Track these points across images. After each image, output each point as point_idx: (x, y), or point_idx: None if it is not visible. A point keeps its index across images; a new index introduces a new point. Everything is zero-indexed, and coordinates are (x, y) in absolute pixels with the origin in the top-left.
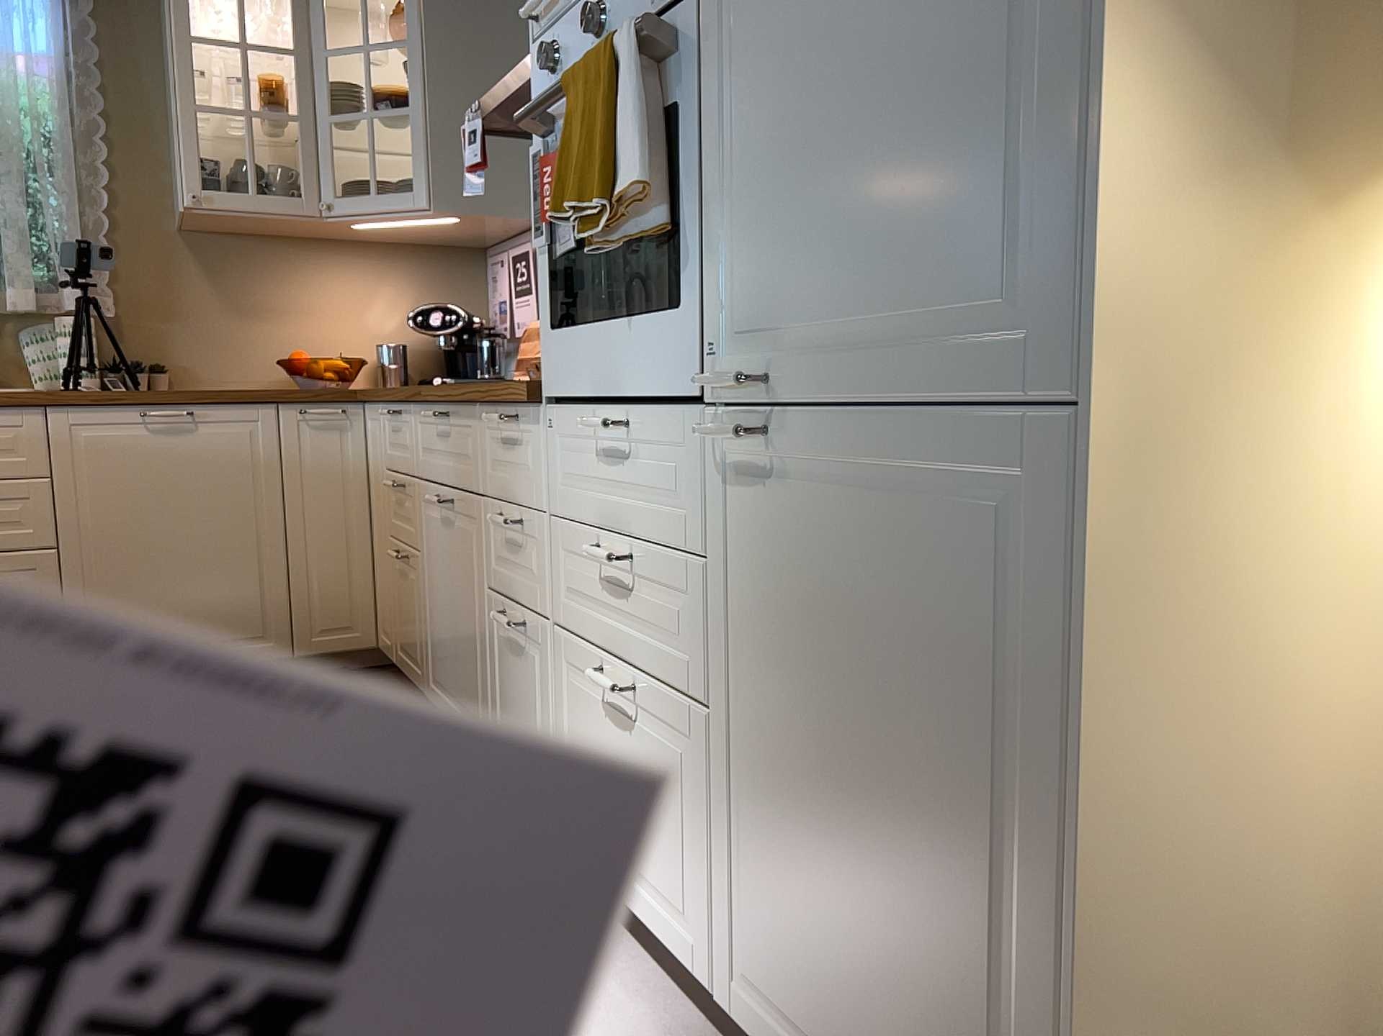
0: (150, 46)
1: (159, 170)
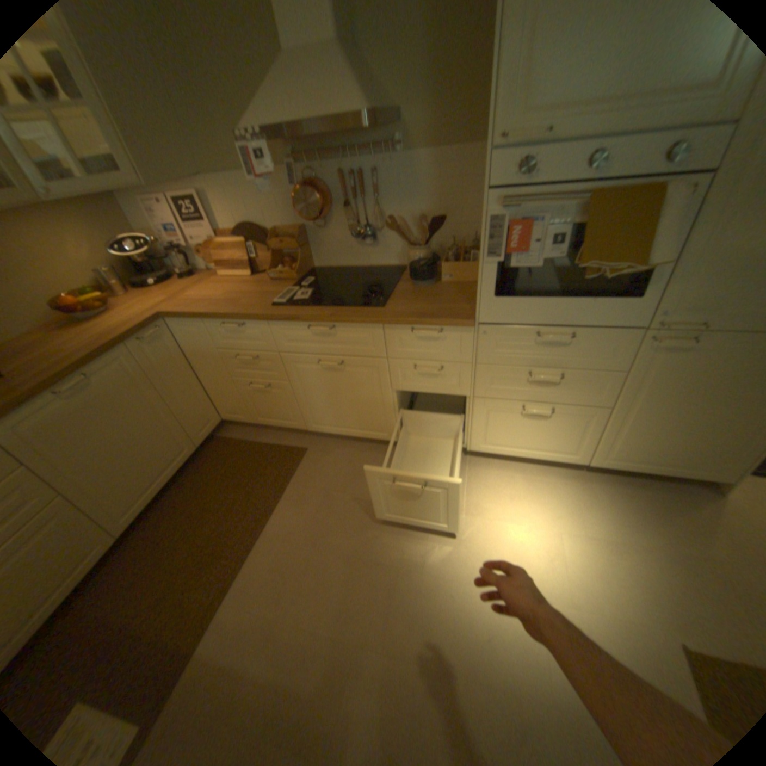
0: None
1: None
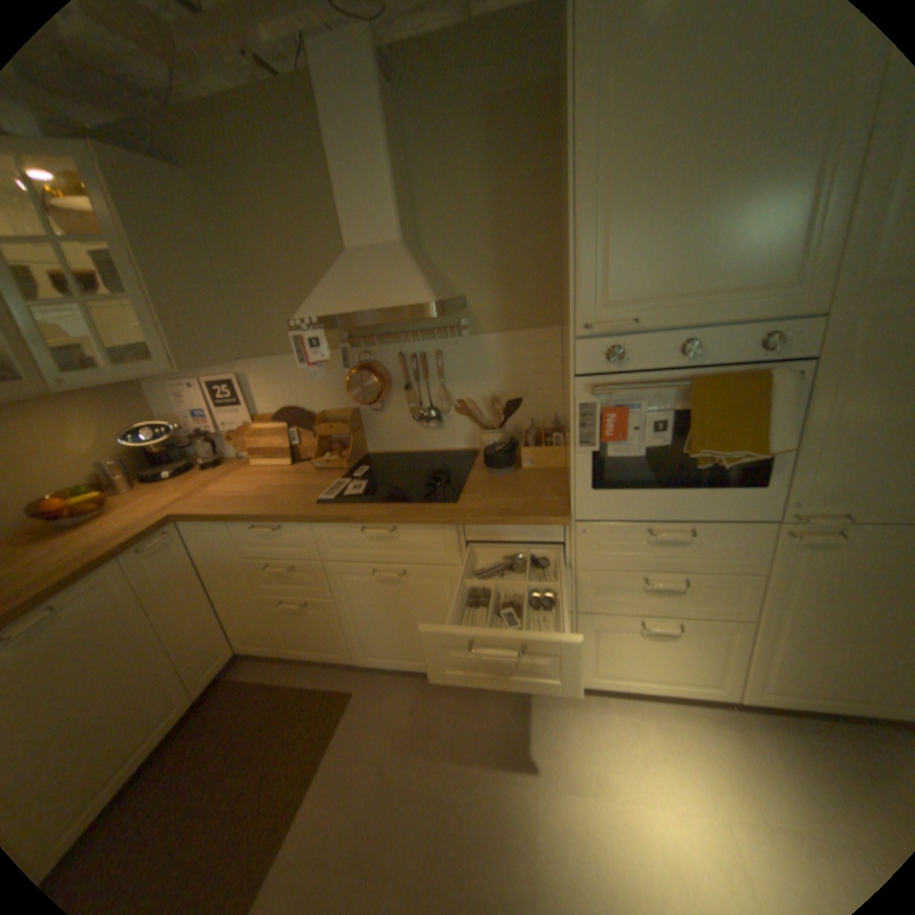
0: None
1: None
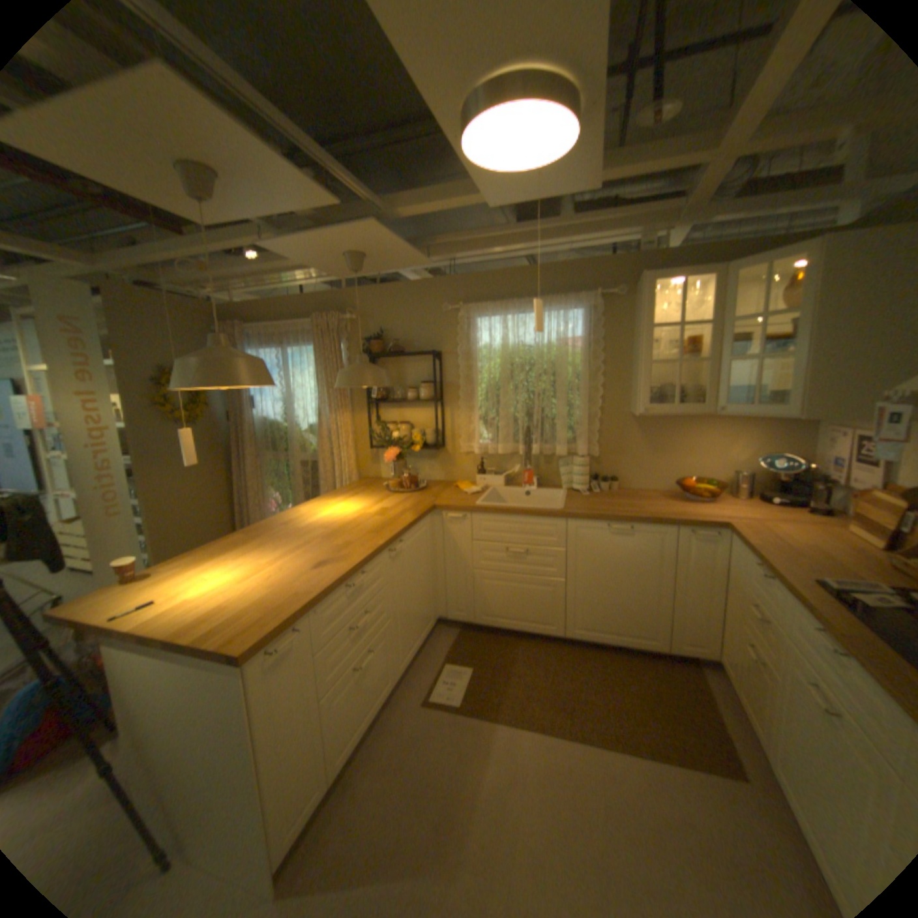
0: (627, 322)
1: (625, 383)
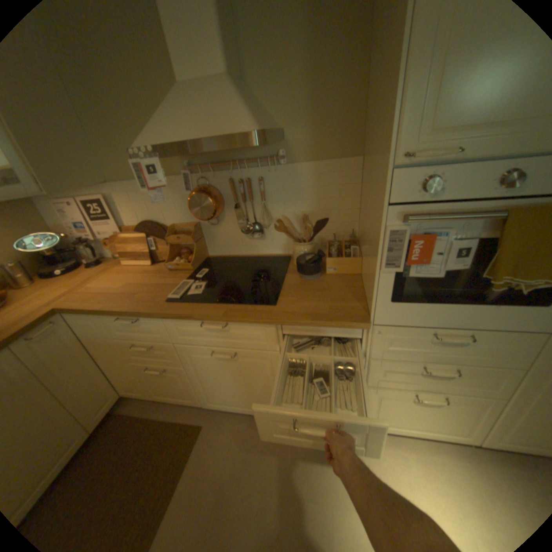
0: None
1: None
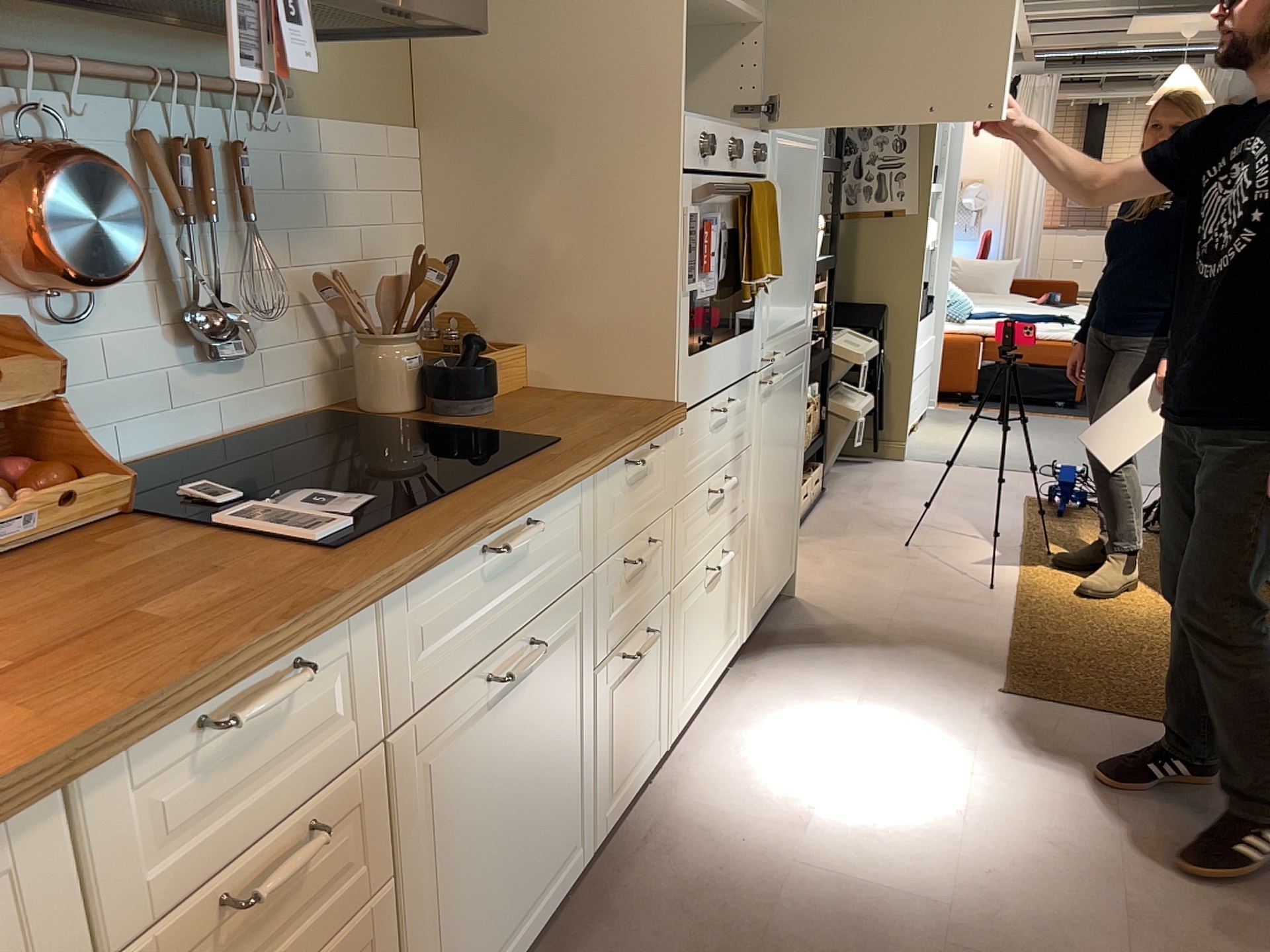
0: None
1: None
